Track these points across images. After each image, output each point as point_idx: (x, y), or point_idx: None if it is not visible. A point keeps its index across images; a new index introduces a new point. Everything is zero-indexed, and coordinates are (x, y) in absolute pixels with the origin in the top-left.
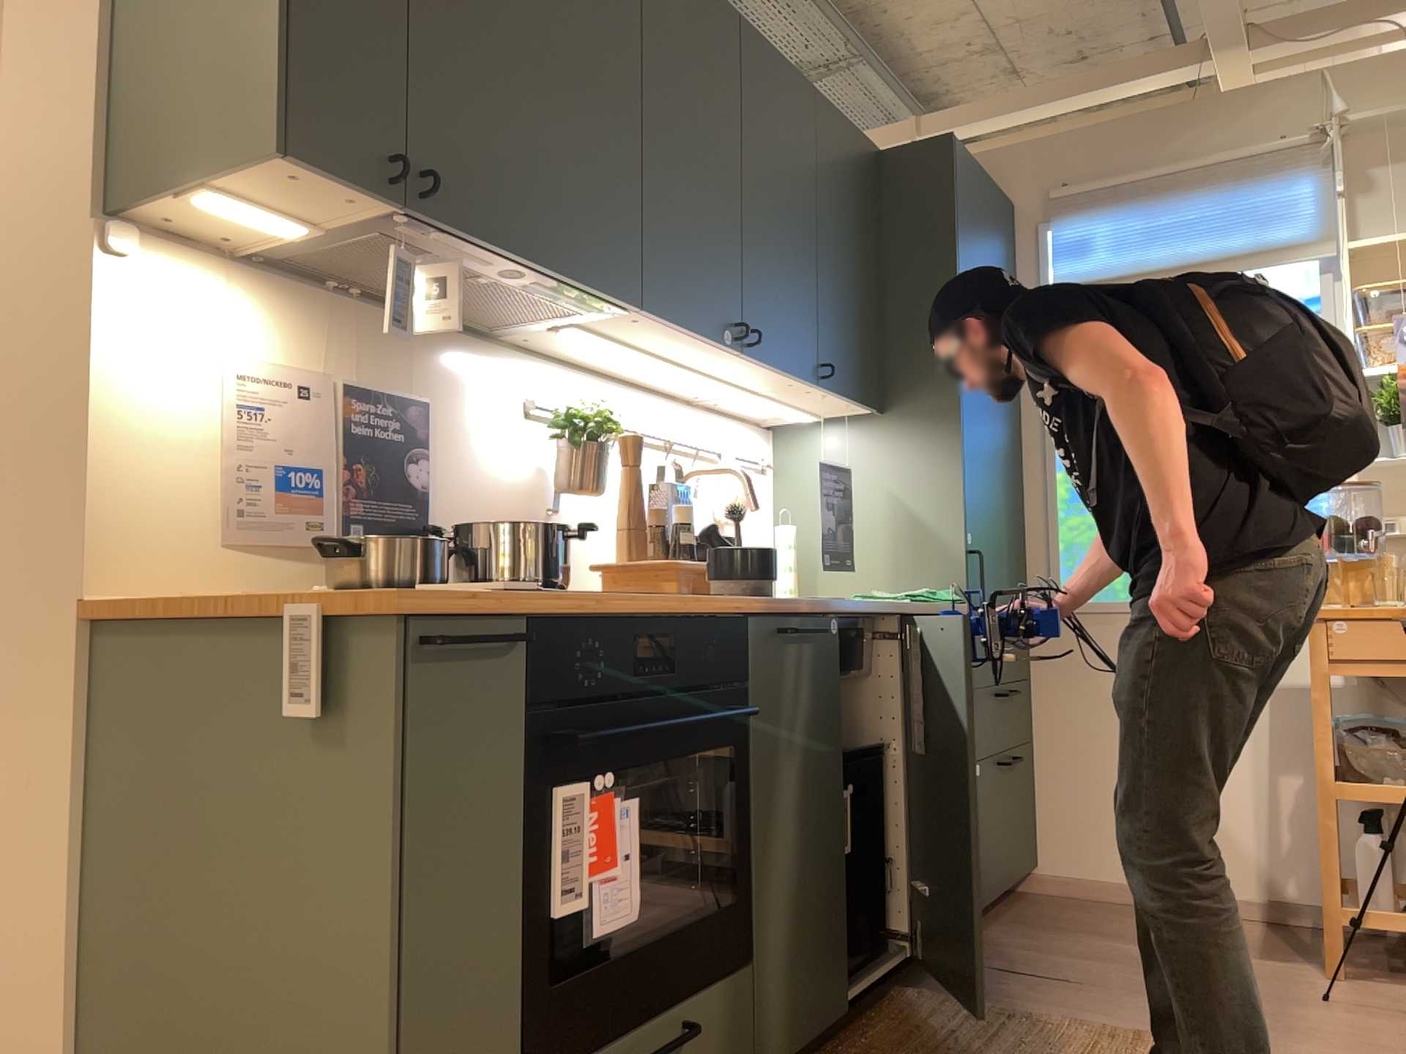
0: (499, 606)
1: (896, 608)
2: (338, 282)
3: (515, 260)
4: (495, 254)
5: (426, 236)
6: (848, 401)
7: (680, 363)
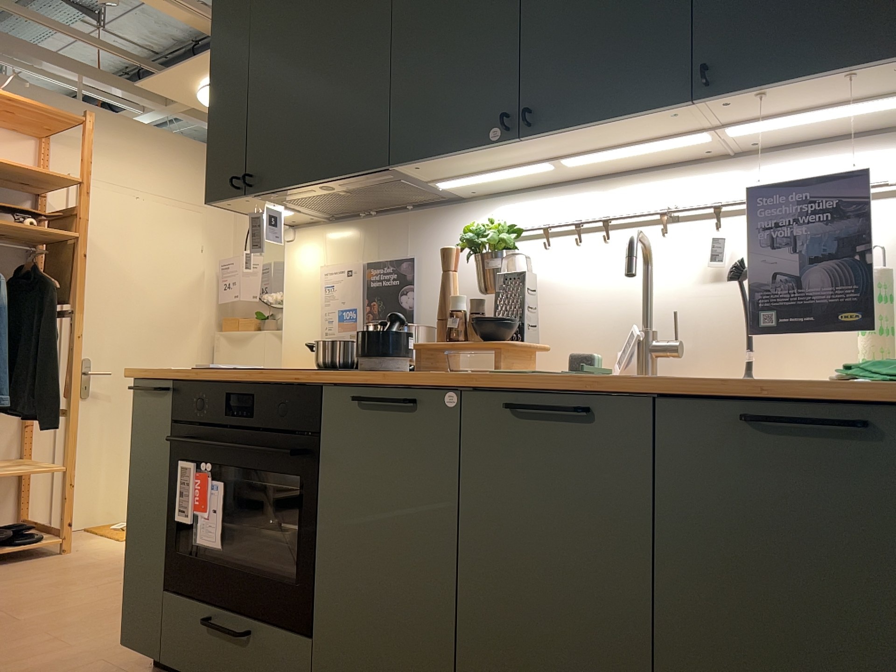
0: (158, 374)
1: (586, 384)
2: (361, 212)
3: (308, 185)
4: (298, 188)
5: (278, 196)
6: (831, 79)
7: (553, 159)
